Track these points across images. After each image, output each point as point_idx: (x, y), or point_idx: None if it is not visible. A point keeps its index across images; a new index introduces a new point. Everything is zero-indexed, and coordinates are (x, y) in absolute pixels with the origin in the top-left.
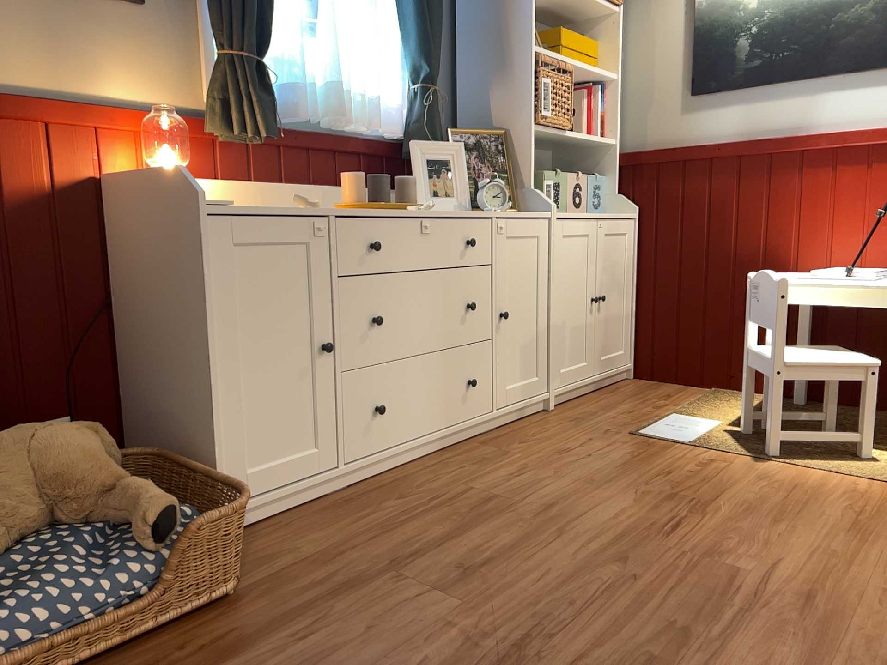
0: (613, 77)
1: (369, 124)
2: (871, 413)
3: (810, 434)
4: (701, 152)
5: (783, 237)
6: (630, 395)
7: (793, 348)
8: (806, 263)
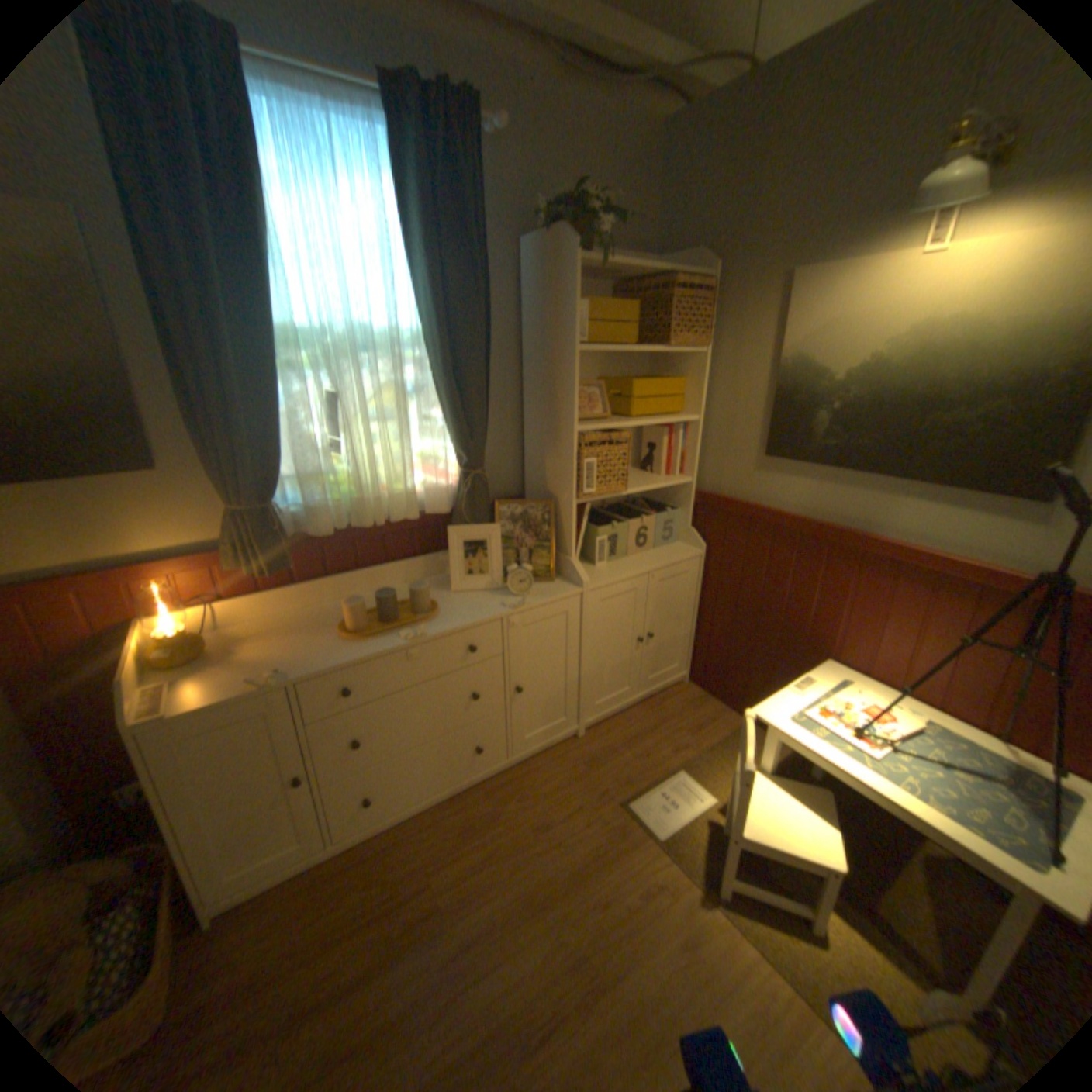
0: (694, 420)
1: (405, 517)
2: (830, 909)
3: (764, 900)
4: (766, 516)
5: (834, 627)
6: (666, 719)
7: (781, 793)
8: (851, 660)
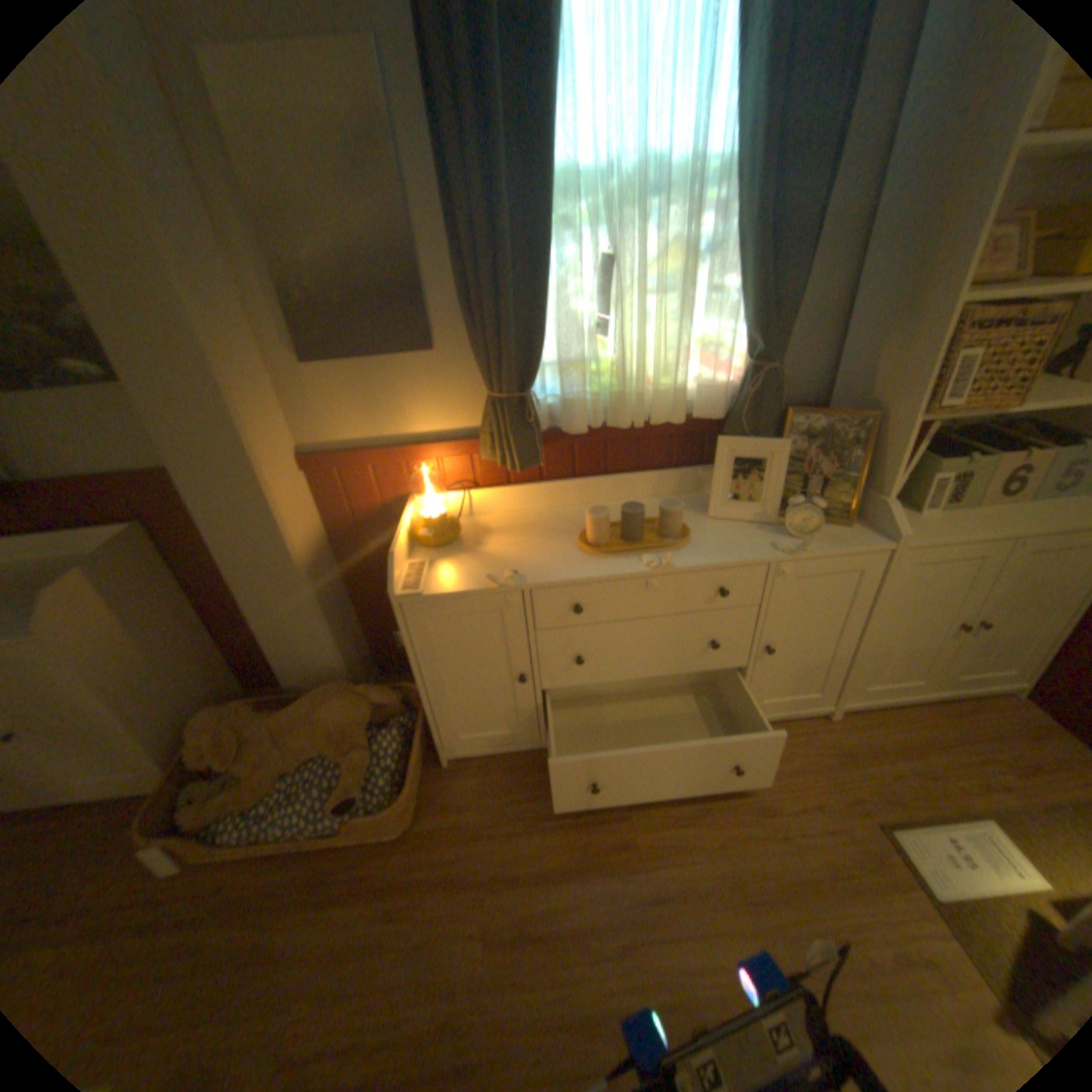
0: None
1: (669, 418)
2: None
3: None
4: None
5: None
6: (976, 738)
7: None
8: None
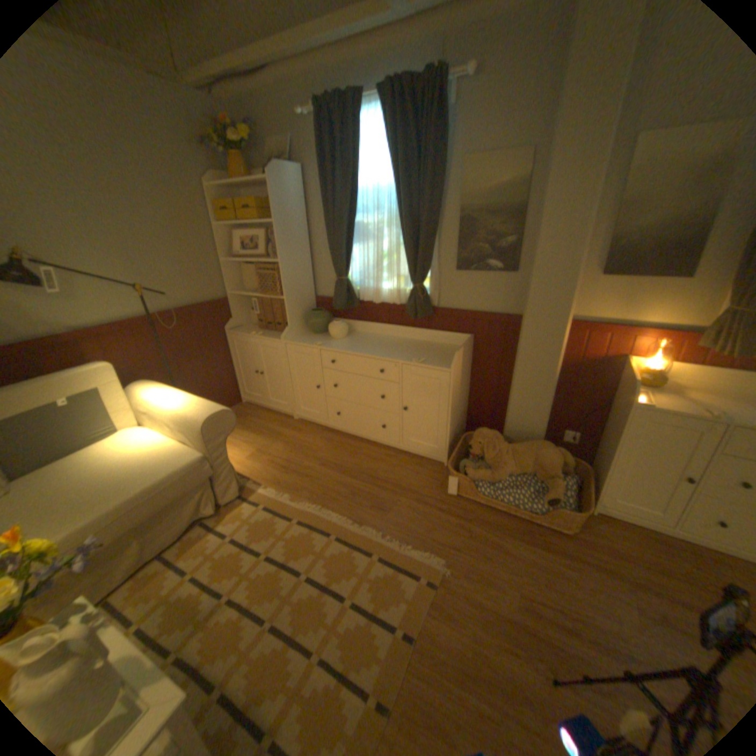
0: None
1: None
2: None
3: None
4: None
5: None
6: None
7: None
8: None
